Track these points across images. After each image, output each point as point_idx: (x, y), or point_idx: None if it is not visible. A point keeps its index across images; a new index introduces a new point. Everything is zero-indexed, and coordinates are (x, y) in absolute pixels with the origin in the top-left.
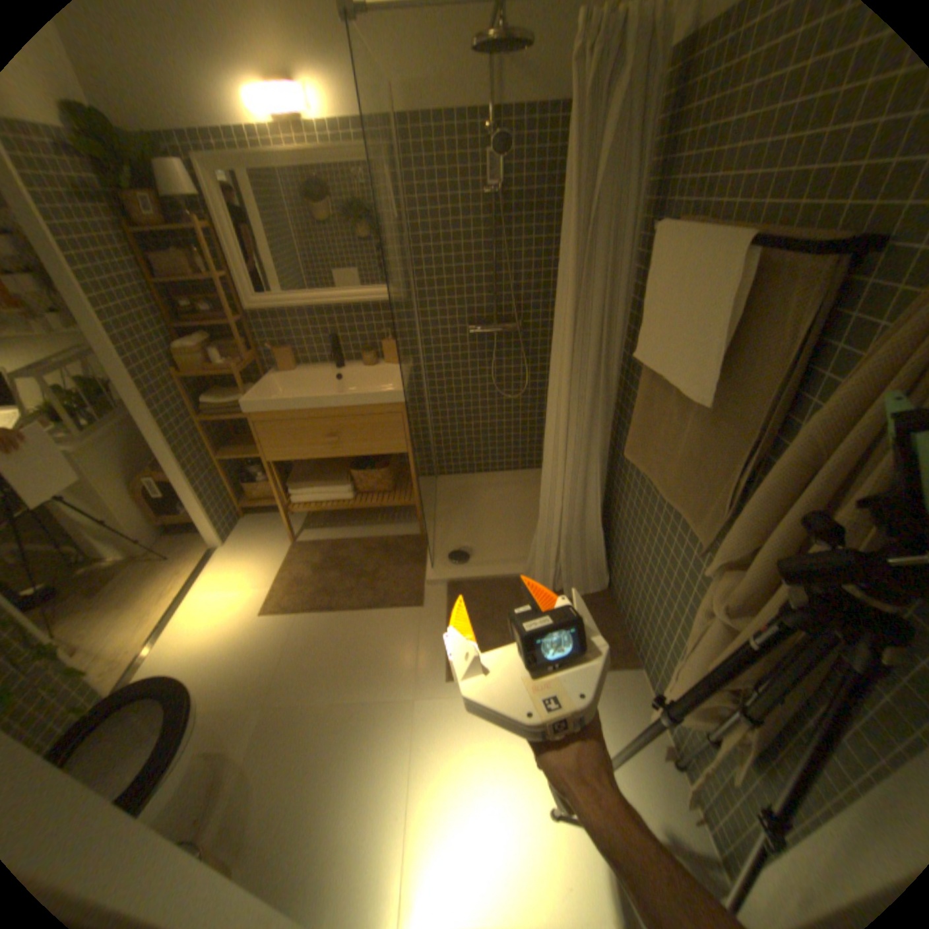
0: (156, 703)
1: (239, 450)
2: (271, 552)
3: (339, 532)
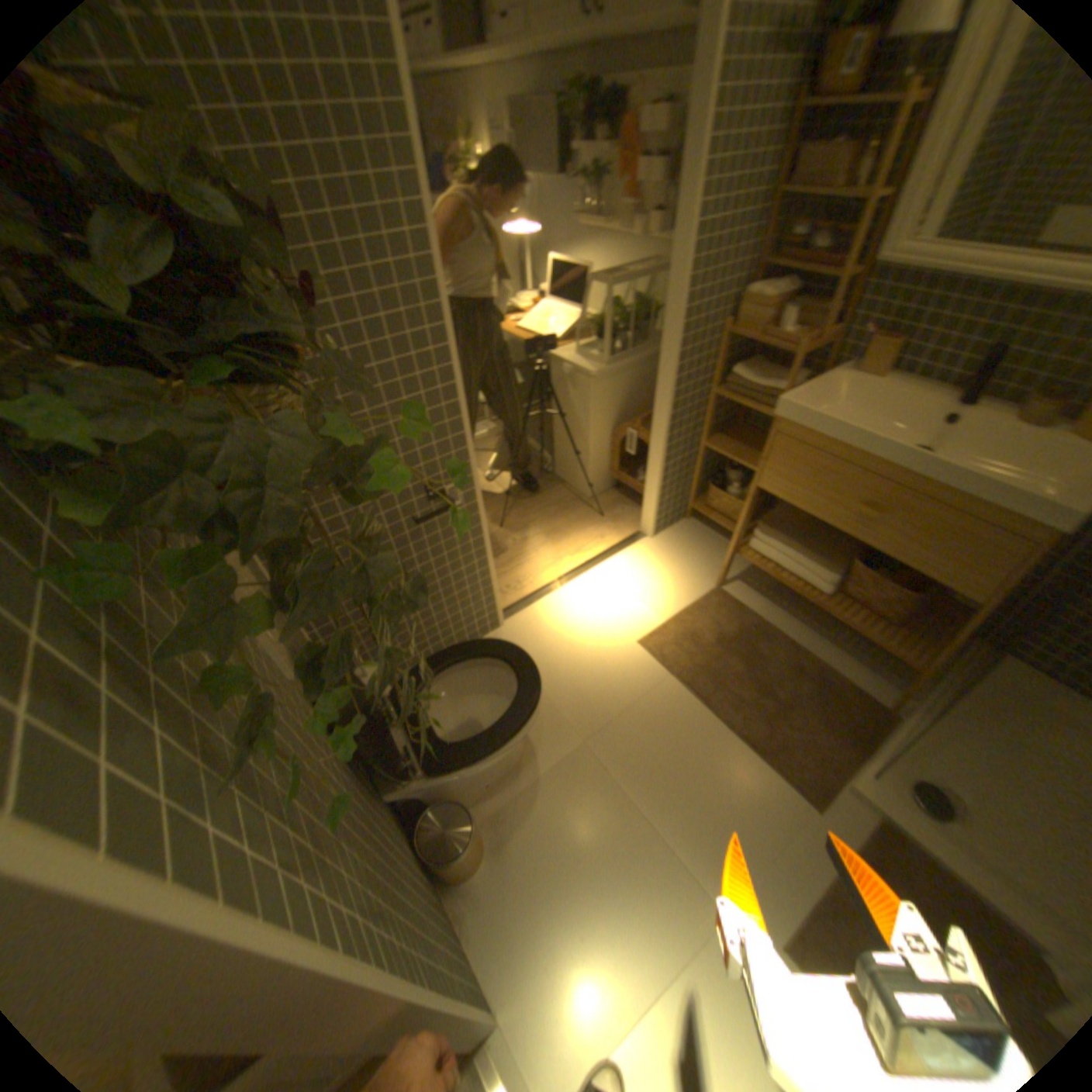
0: (513, 687)
1: (734, 448)
2: (689, 580)
3: (778, 615)
